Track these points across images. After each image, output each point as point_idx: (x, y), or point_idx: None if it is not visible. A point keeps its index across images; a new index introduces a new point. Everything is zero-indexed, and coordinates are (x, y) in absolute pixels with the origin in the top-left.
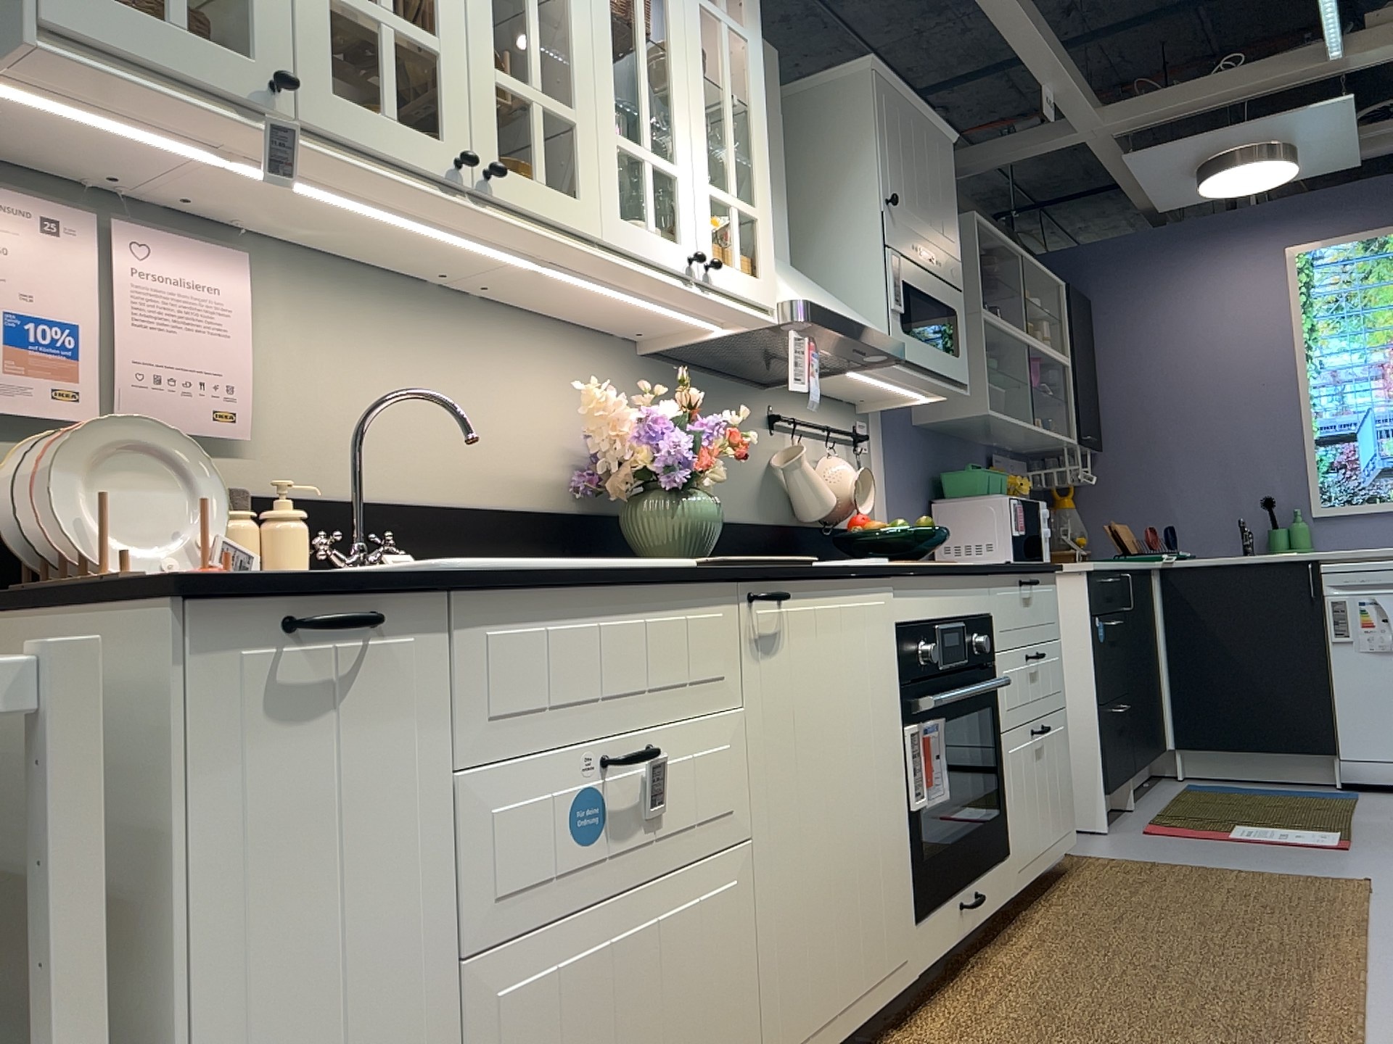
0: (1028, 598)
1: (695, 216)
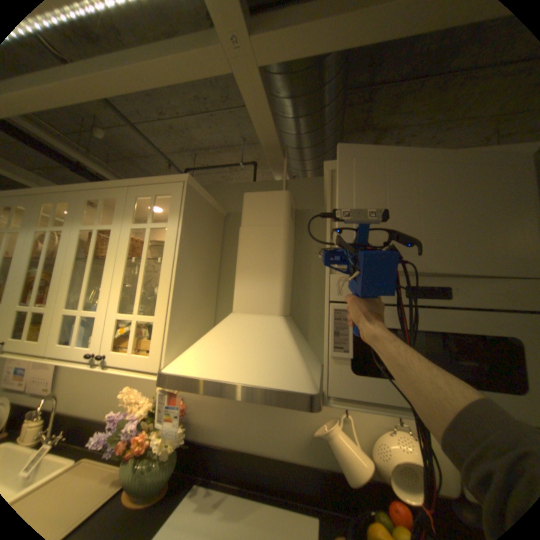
0: None
1: (102, 332)
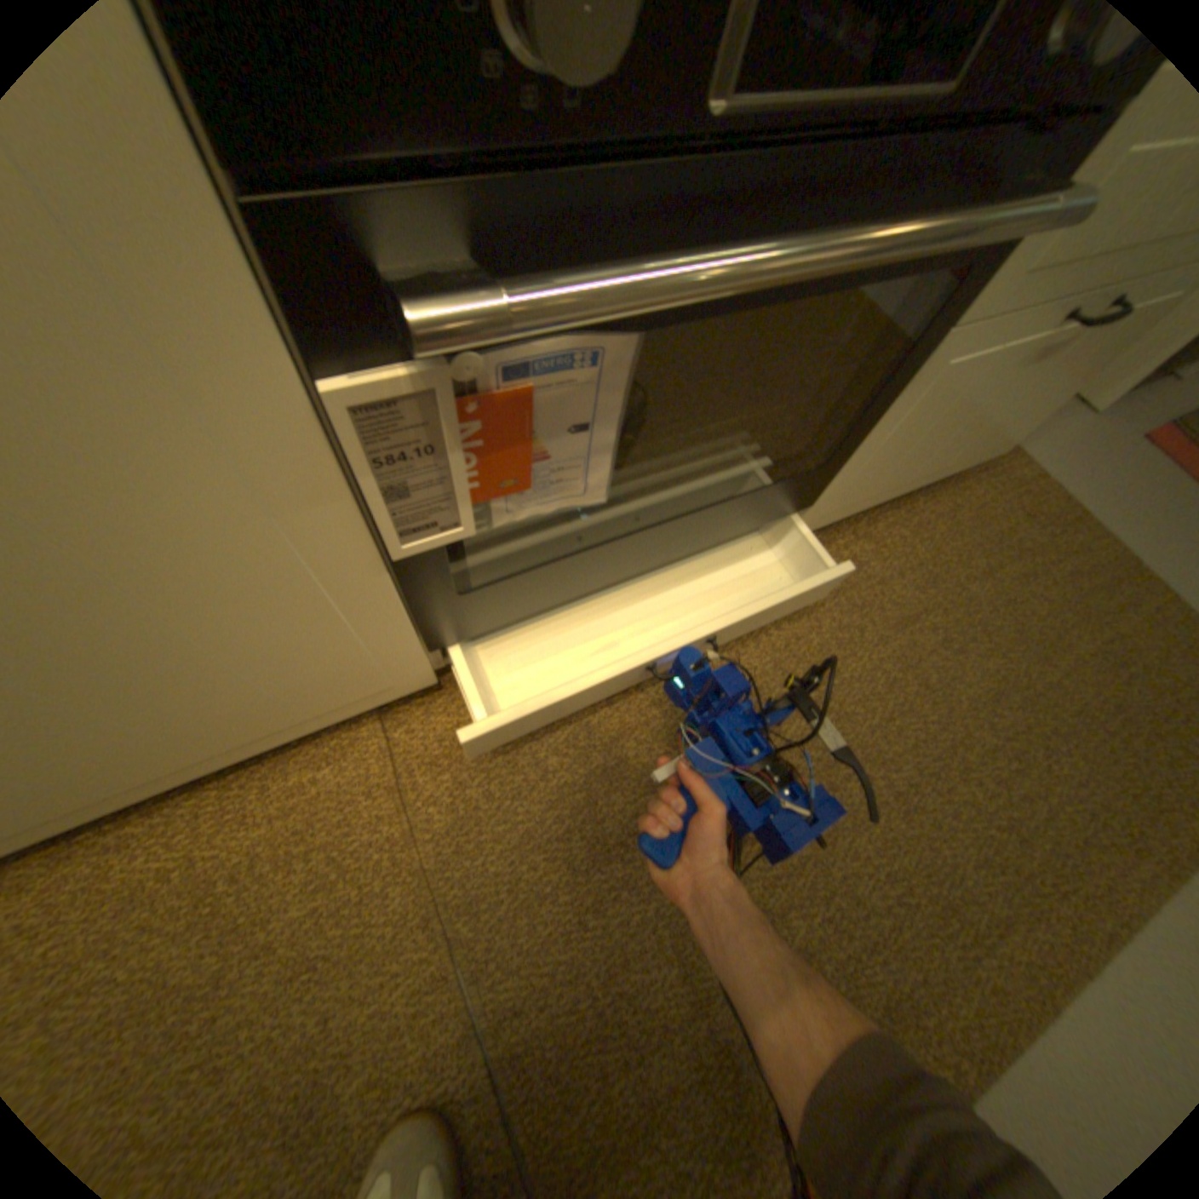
0: None
1: None
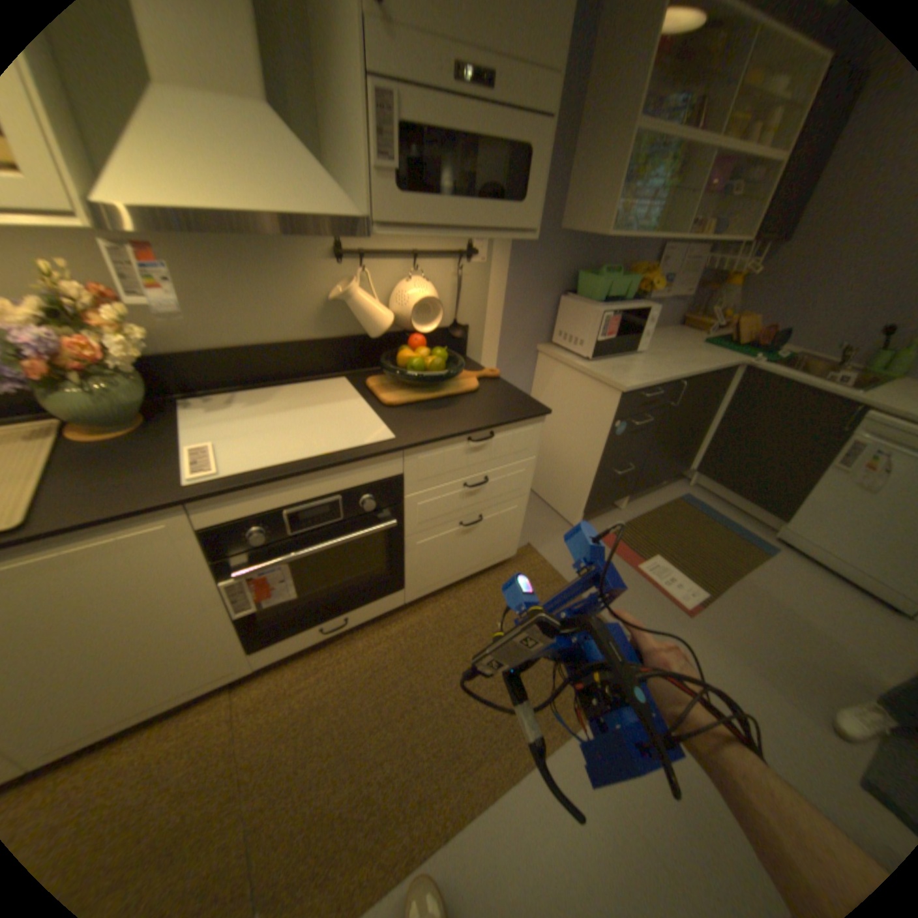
0: (476, 448)
1: None
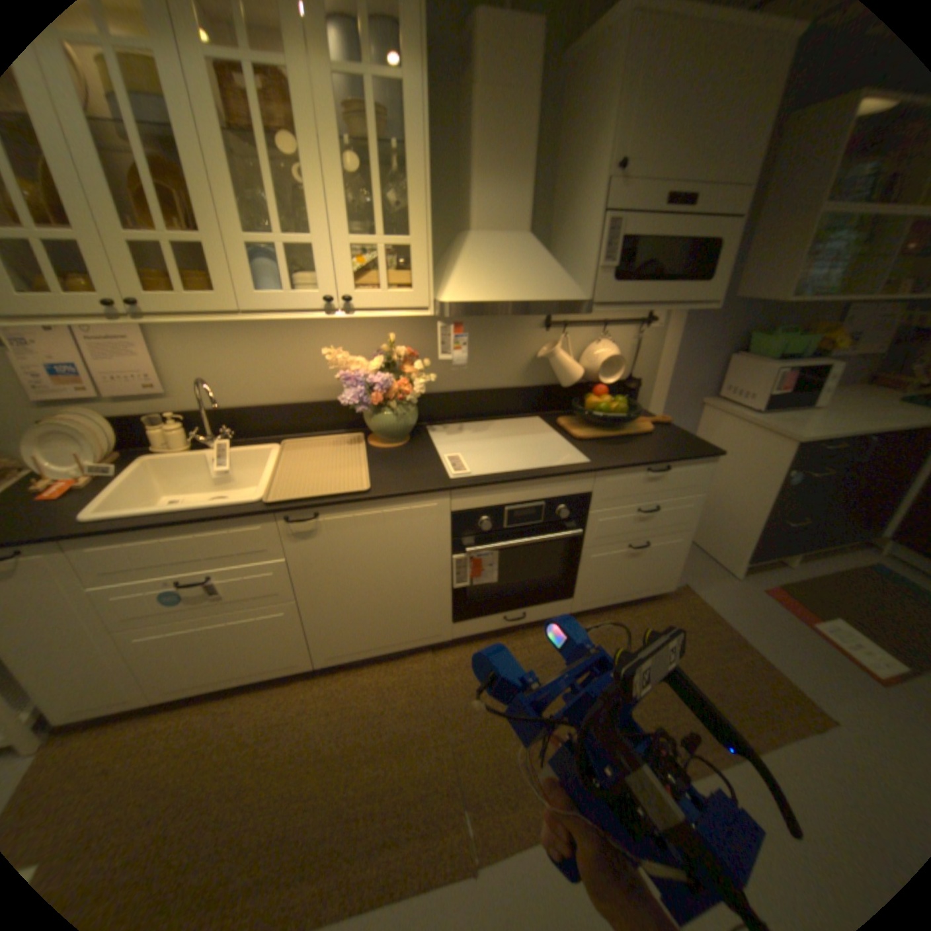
0: (654, 479)
1: (334, 267)
